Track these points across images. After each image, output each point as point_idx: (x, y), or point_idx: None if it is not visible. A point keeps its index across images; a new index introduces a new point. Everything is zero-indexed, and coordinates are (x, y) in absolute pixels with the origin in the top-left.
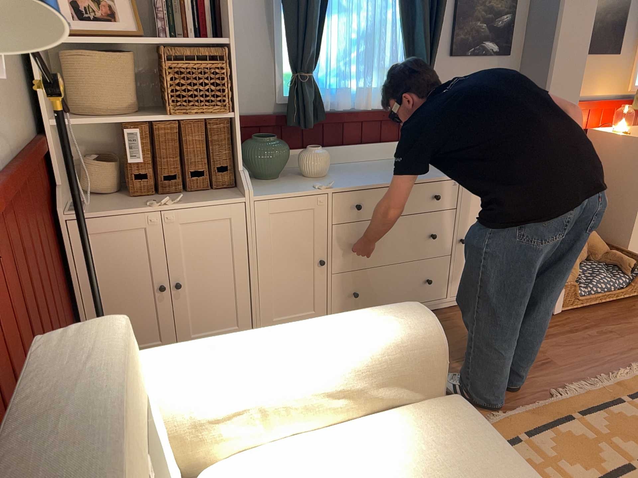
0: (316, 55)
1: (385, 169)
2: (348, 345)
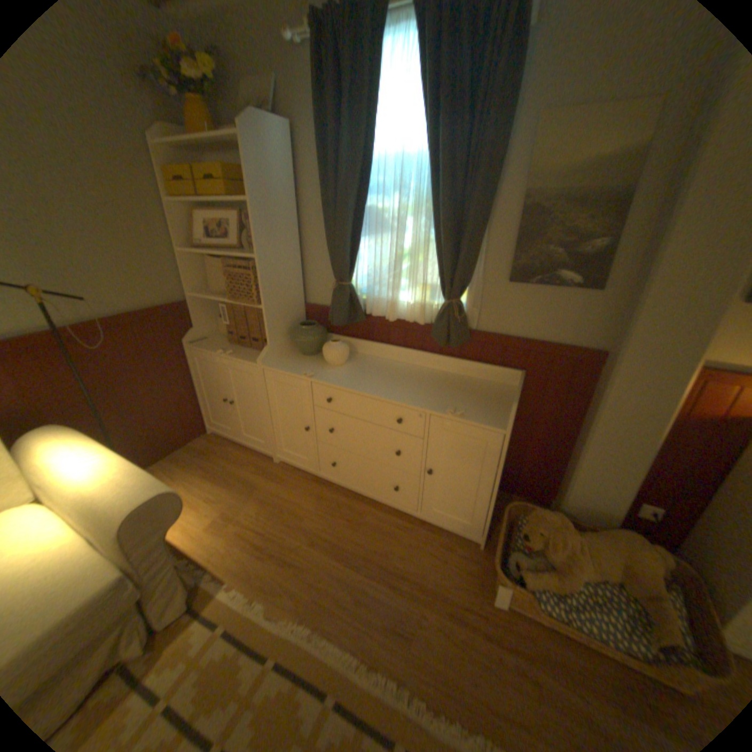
0: (351, 268)
1: (389, 377)
2: (85, 491)
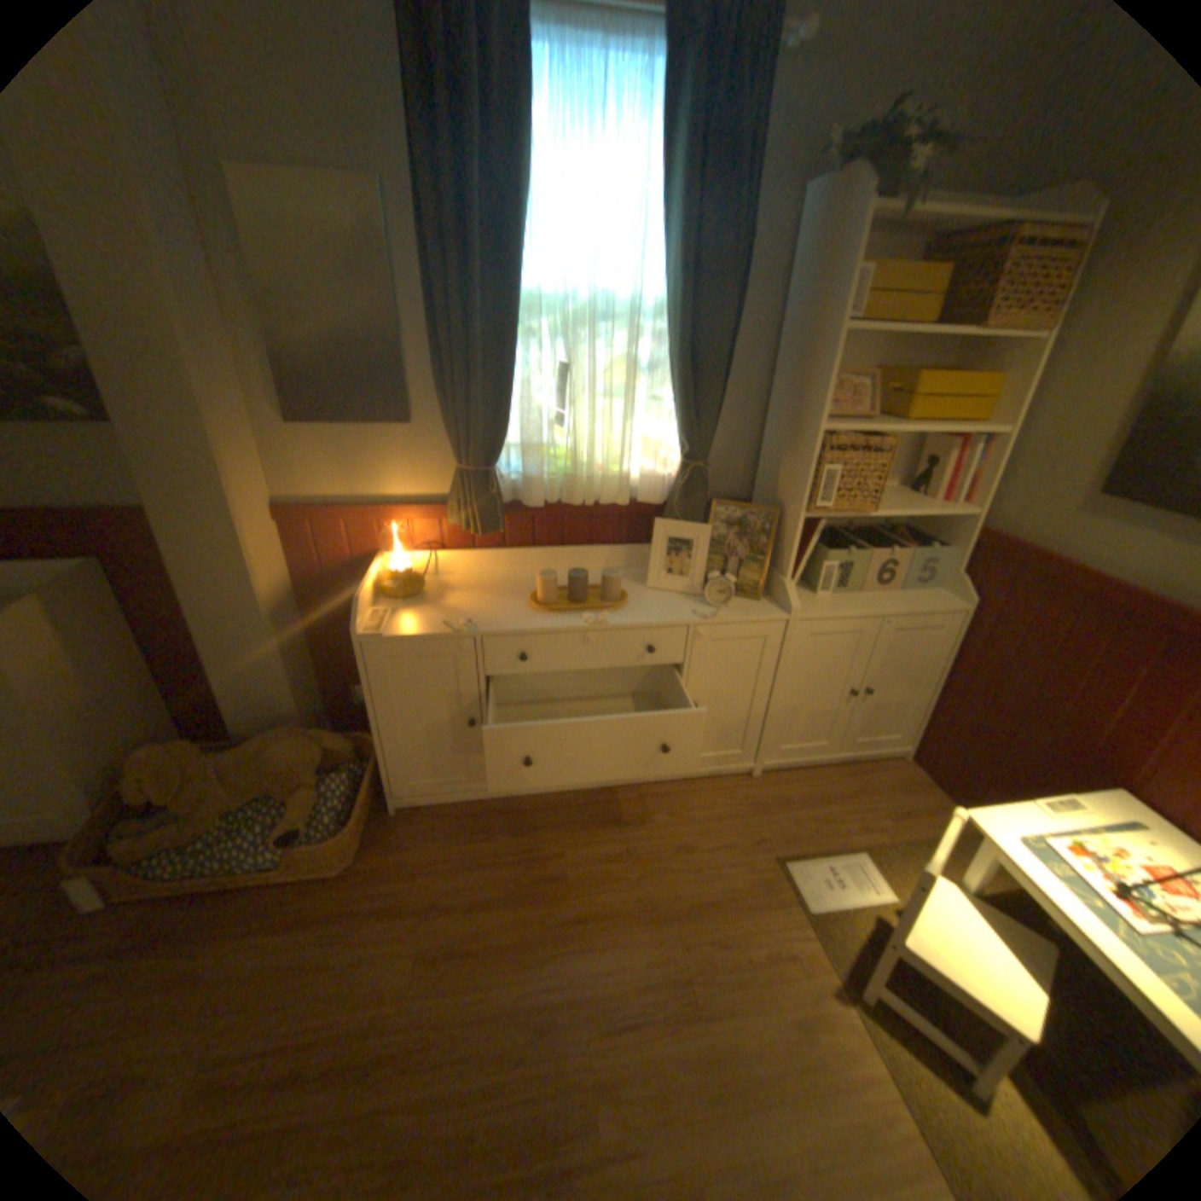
0: None
1: None
2: None
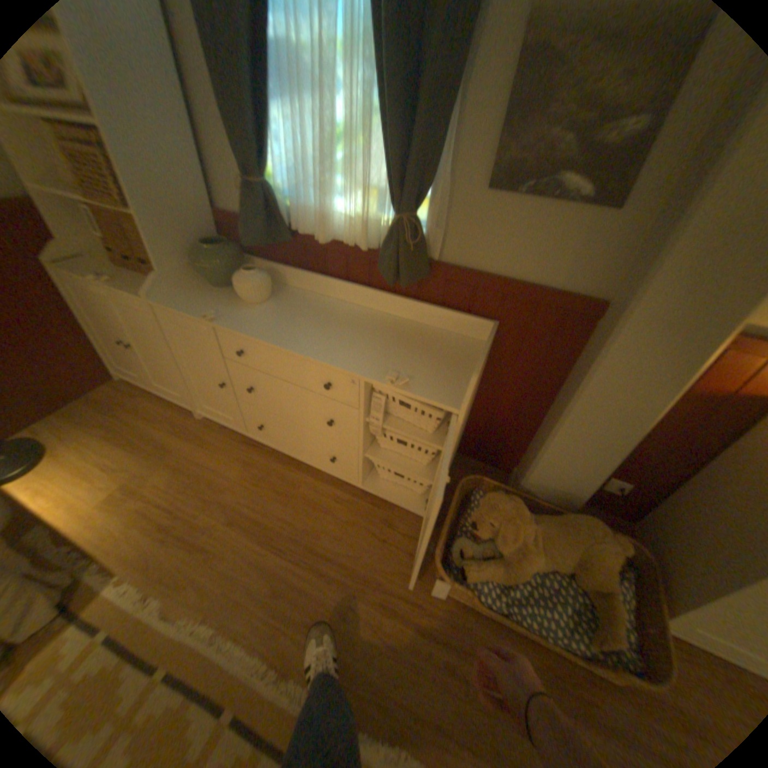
0: (261, 155)
1: (323, 324)
2: None
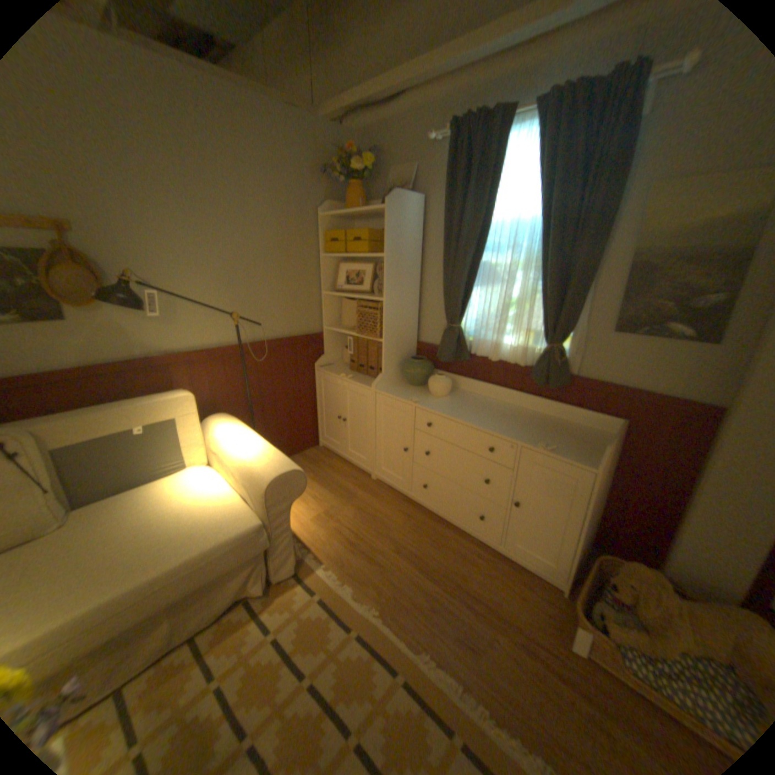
0: (462, 313)
1: (486, 411)
2: (246, 458)
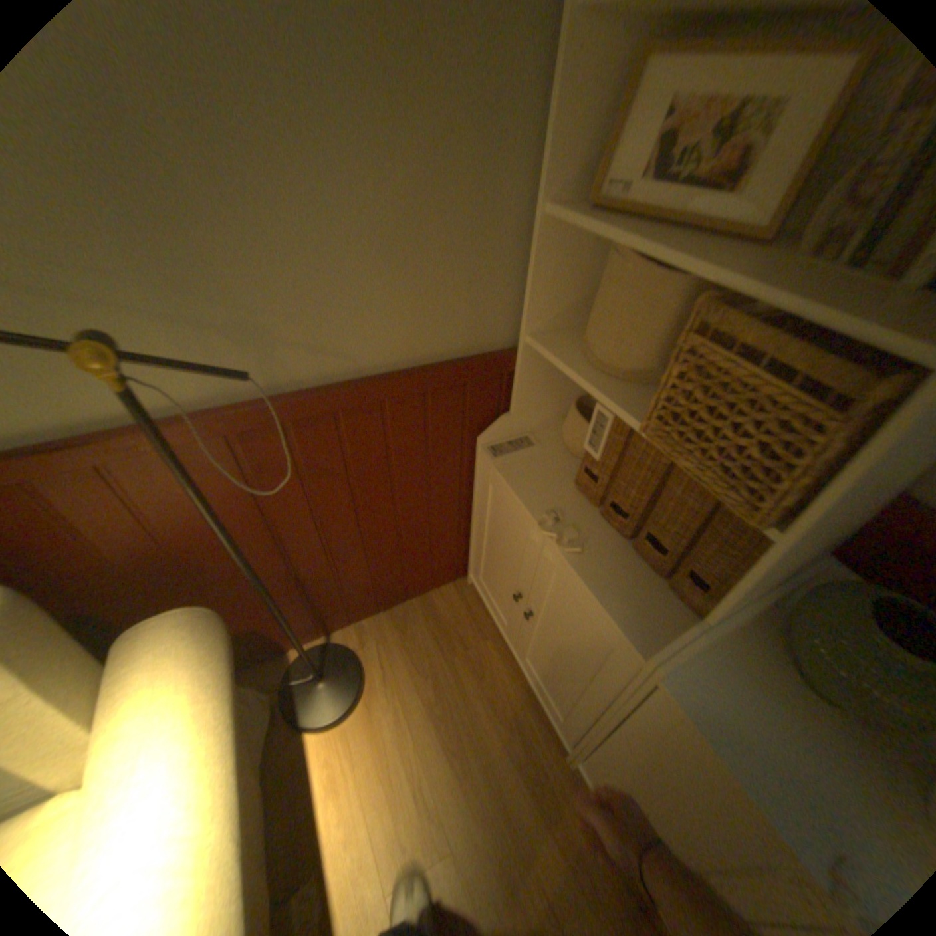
0: None
1: None
2: None
